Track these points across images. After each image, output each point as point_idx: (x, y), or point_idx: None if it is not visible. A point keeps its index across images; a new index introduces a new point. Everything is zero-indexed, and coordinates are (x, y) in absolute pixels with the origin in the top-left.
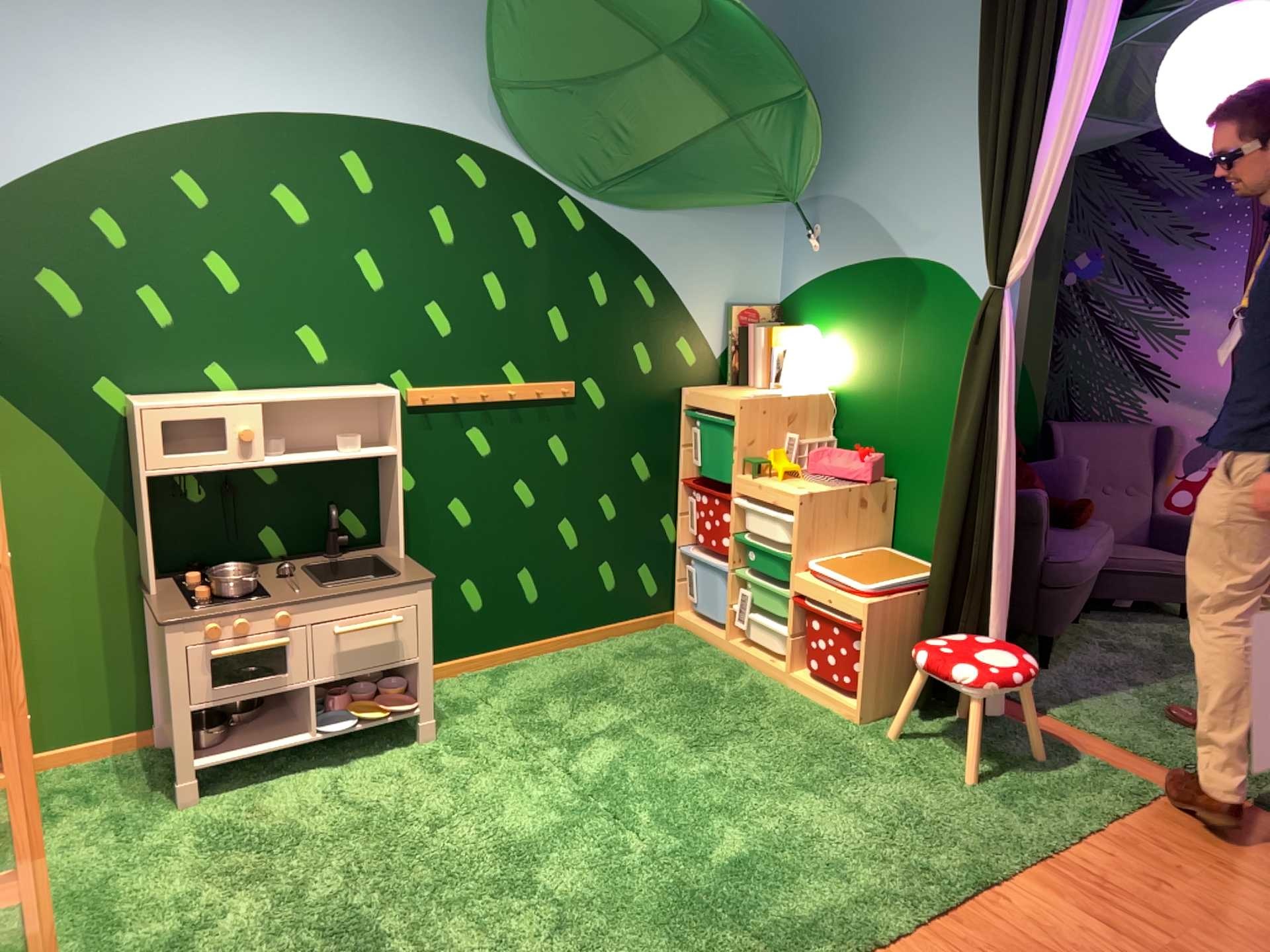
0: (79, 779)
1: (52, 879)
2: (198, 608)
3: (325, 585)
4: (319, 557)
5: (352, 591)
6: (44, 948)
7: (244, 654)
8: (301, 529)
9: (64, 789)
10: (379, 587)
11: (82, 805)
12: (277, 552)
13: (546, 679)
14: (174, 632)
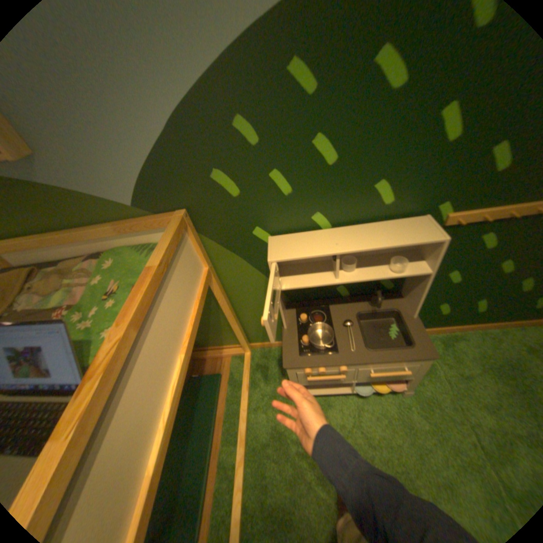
0: (265, 360)
1: (249, 432)
2: (303, 351)
3: (368, 347)
4: (366, 302)
5: (384, 362)
6: (238, 499)
7: (323, 379)
8: (358, 286)
9: (260, 365)
10: (402, 361)
11: (264, 381)
12: (344, 295)
13: (478, 357)
14: (290, 370)
